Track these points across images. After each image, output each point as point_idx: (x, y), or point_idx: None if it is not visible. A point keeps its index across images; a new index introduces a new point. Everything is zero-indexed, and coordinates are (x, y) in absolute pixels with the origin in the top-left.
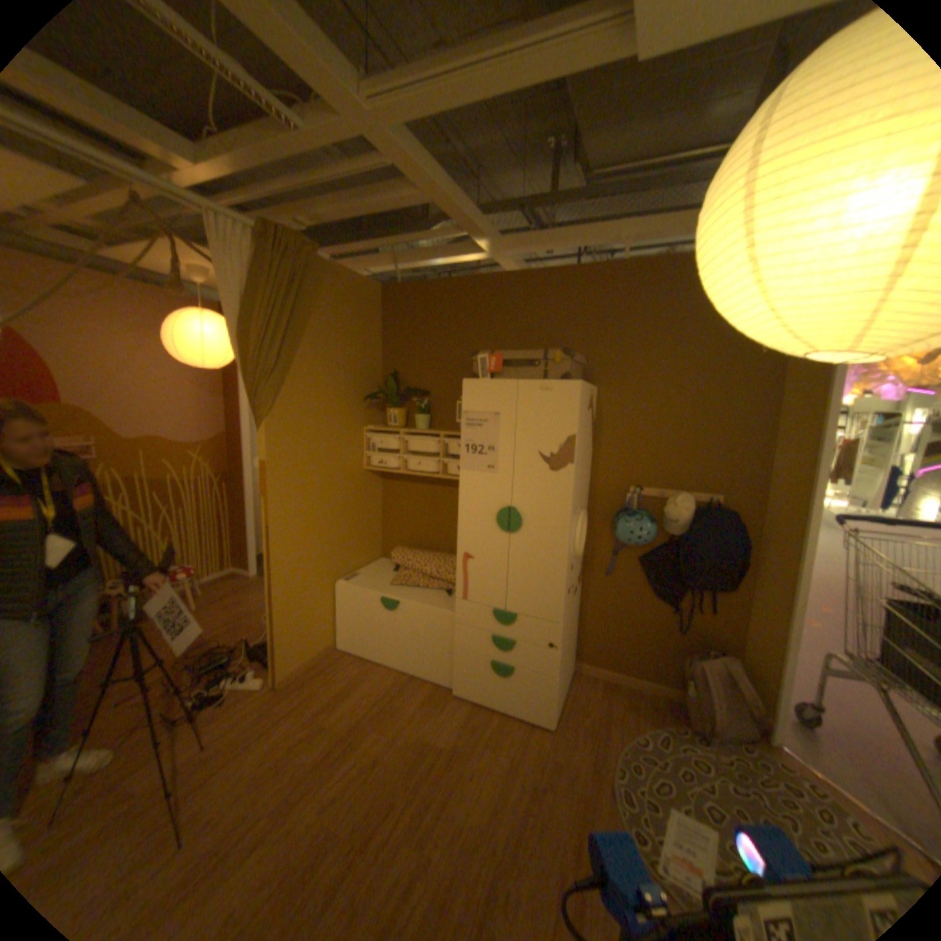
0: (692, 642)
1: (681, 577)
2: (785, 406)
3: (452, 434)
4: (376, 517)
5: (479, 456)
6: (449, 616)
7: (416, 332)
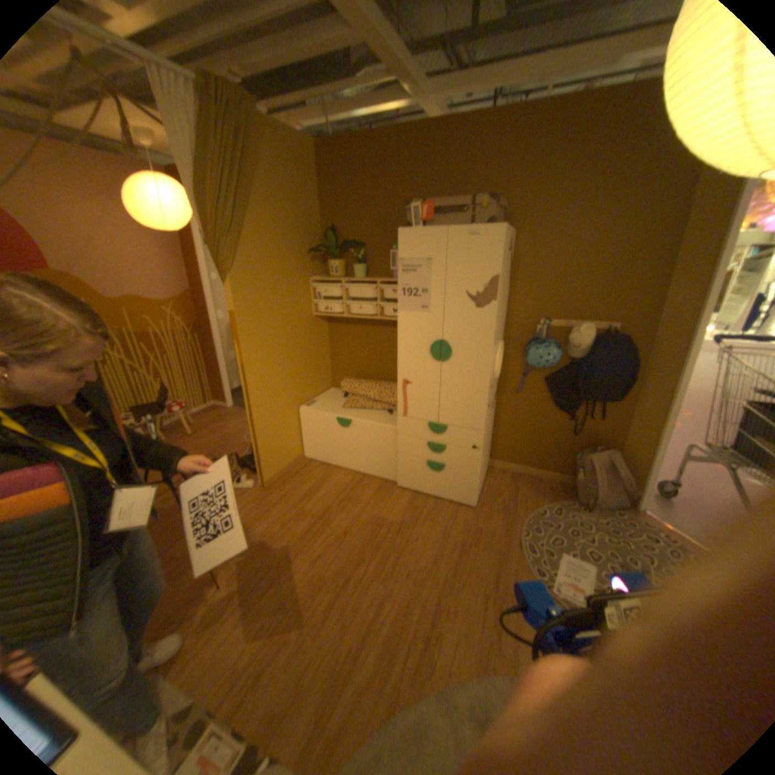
0: (583, 440)
1: (578, 391)
2: (685, 239)
3: (387, 280)
4: (325, 354)
5: (414, 297)
6: (392, 429)
7: (348, 185)
